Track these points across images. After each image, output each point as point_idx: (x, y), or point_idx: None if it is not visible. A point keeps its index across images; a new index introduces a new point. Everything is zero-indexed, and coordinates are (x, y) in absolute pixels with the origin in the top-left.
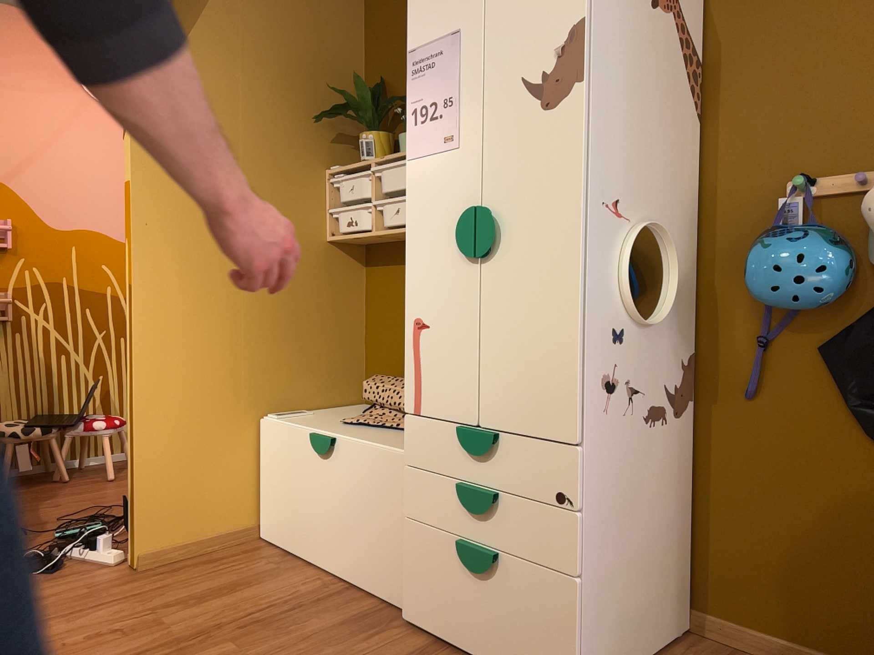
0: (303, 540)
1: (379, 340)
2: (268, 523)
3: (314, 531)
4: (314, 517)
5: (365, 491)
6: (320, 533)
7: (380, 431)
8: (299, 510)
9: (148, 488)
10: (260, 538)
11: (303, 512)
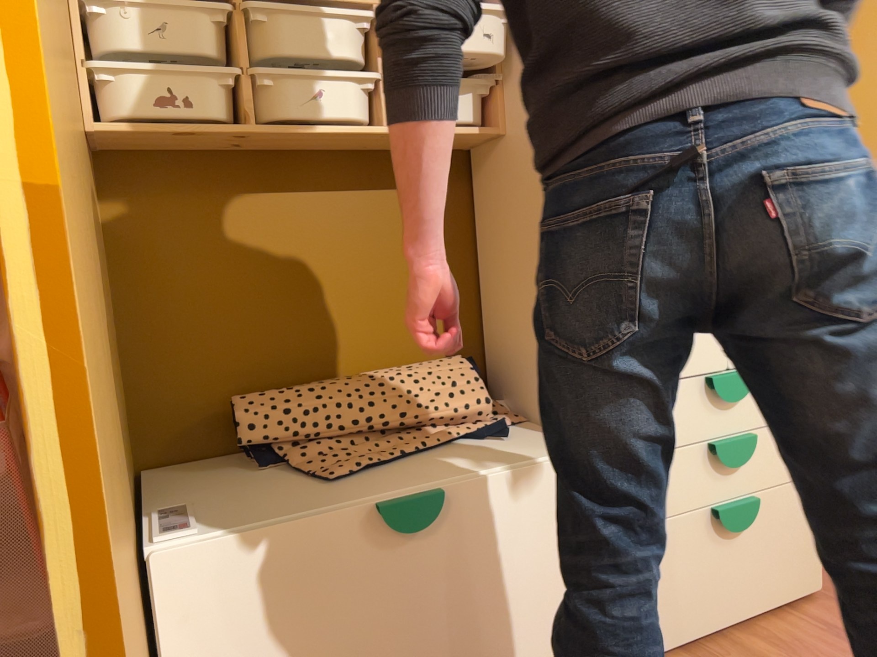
0: None
1: (171, 338)
2: None
3: None
4: None
5: (519, 543)
6: None
7: (425, 461)
8: None
9: None
10: None
11: None
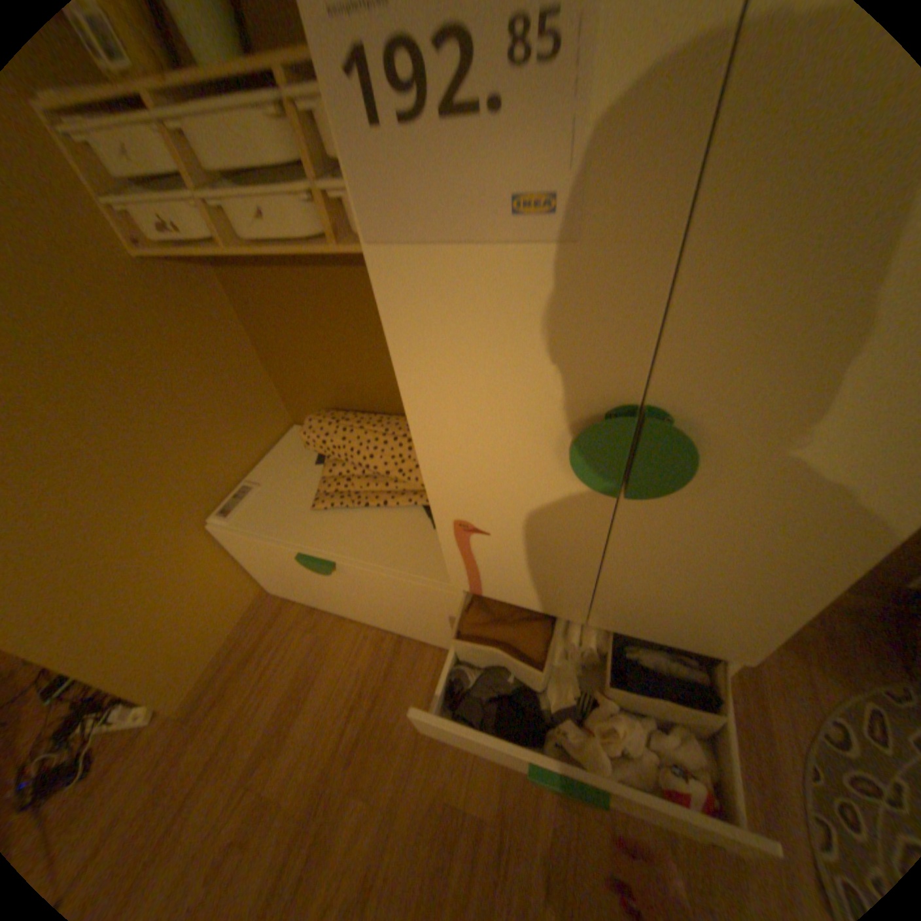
0: (327, 604)
1: (284, 362)
2: (274, 588)
3: (338, 603)
4: (334, 597)
5: (396, 598)
6: (346, 606)
7: (371, 518)
8: (309, 590)
9: (135, 676)
10: (270, 591)
11: (317, 592)
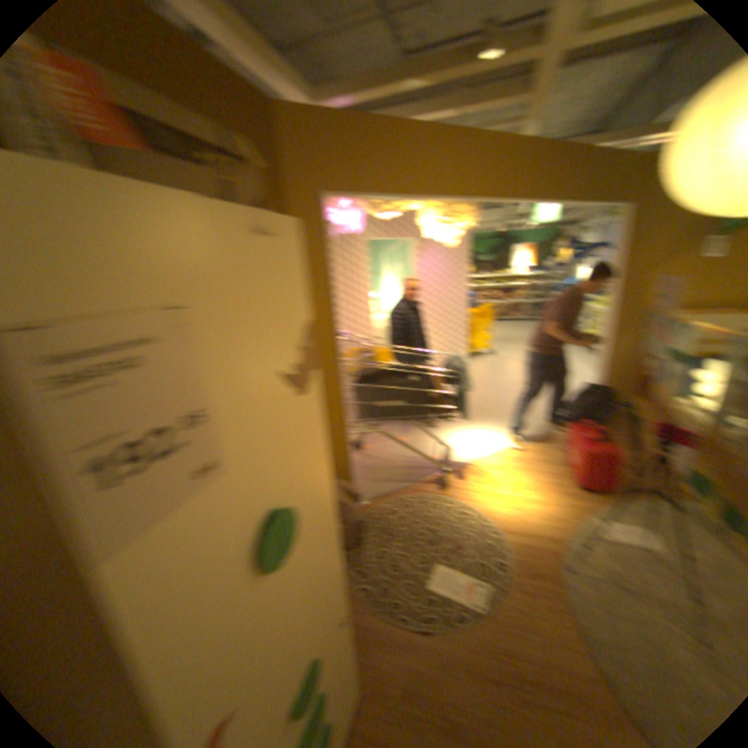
0: None
1: None
2: None
3: None
4: None
5: None
6: None
7: None
8: None
9: None
10: None
11: None
